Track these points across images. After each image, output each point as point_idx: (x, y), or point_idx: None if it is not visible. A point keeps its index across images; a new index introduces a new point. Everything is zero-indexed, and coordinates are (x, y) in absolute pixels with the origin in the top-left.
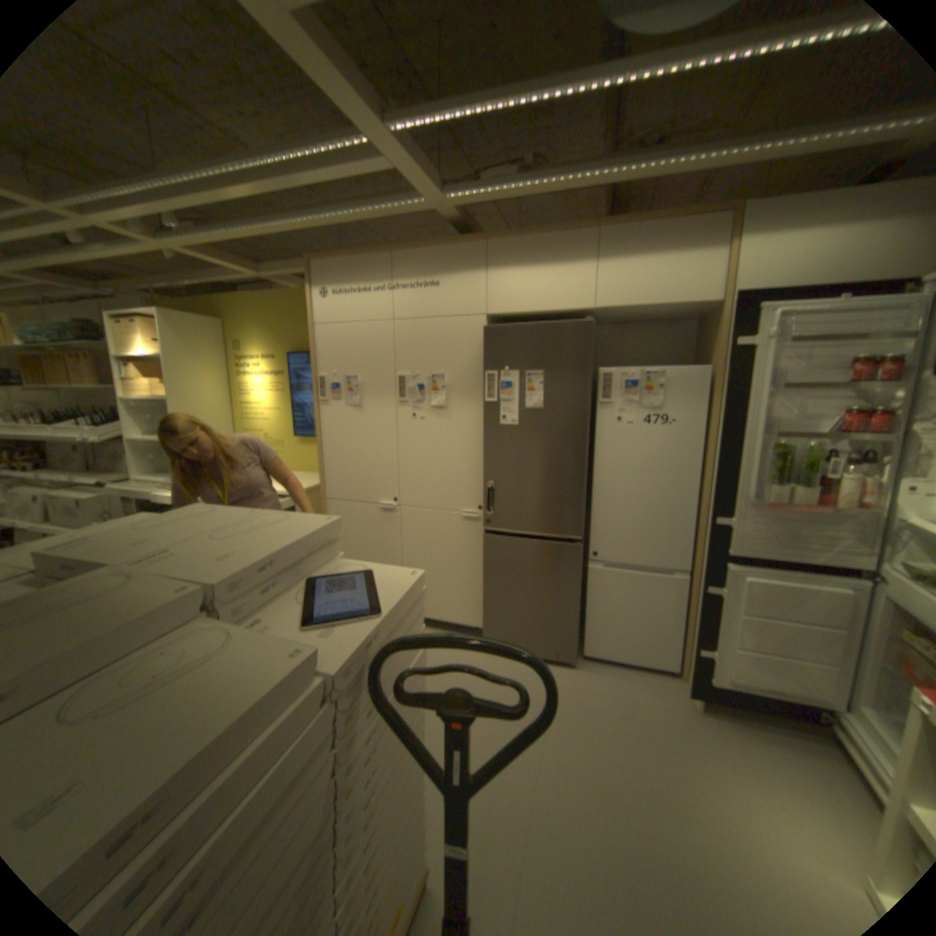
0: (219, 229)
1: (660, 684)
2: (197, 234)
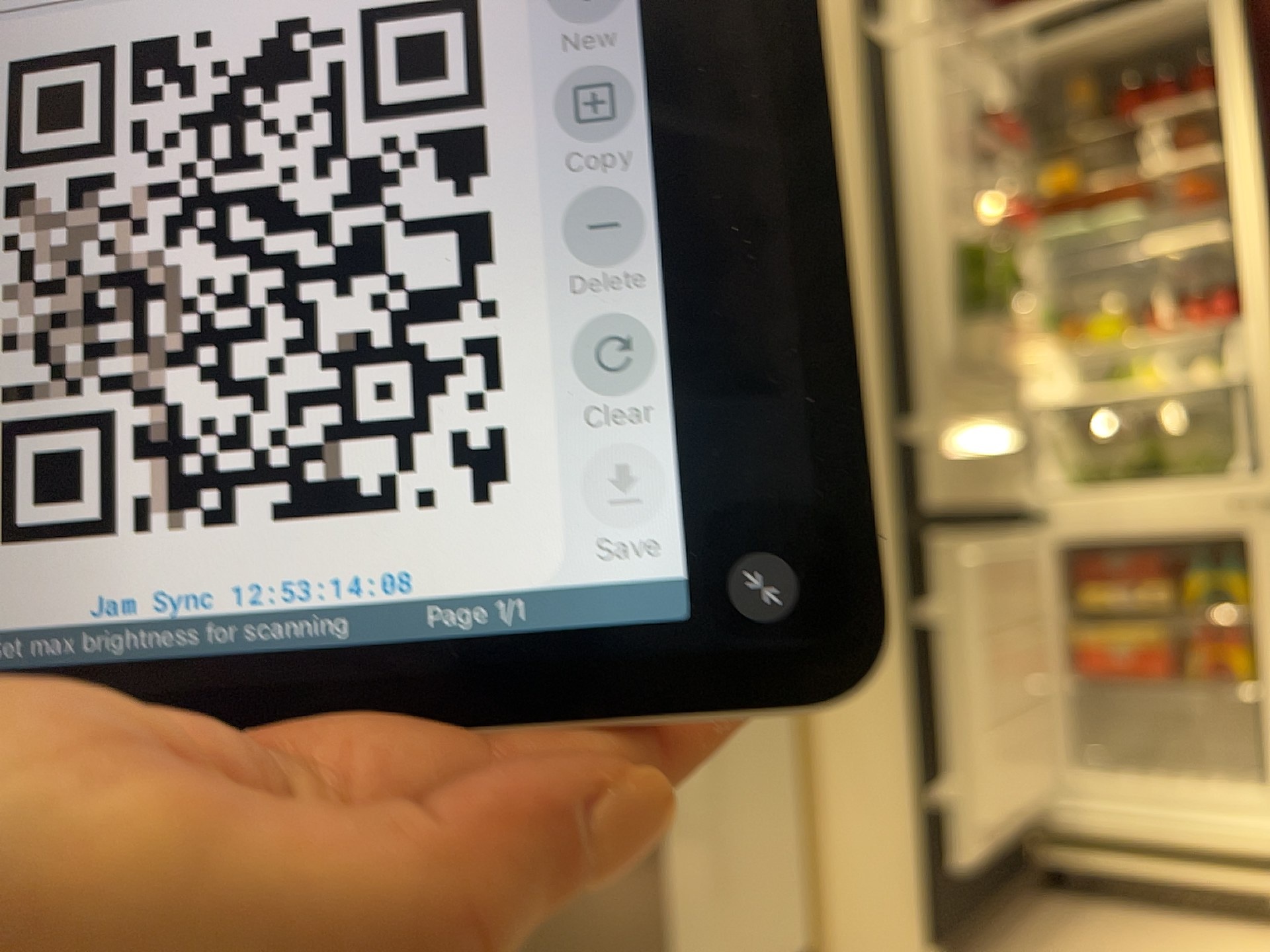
0: None
1: None
2: None
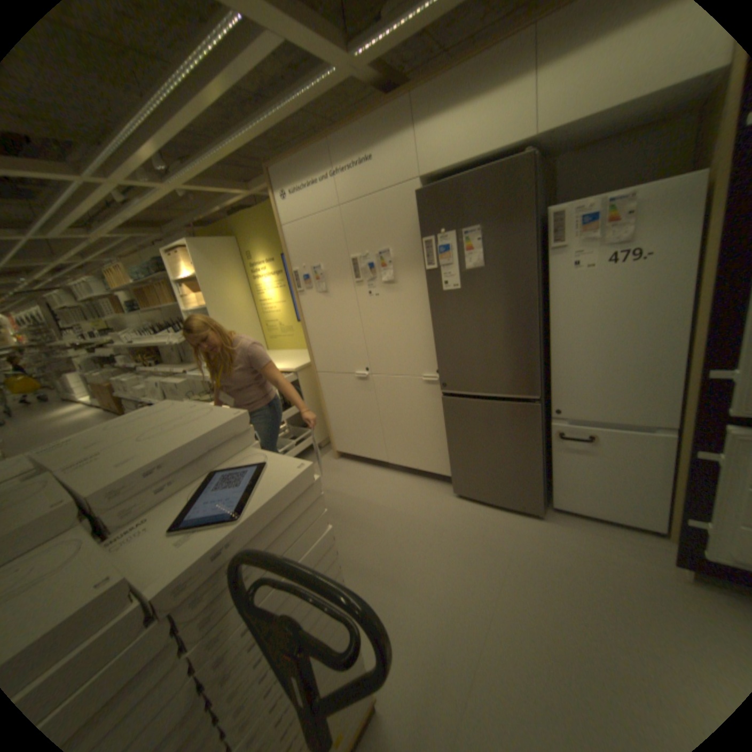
0: (196, 160)
1: (641, 543)
2: (183, 169)
